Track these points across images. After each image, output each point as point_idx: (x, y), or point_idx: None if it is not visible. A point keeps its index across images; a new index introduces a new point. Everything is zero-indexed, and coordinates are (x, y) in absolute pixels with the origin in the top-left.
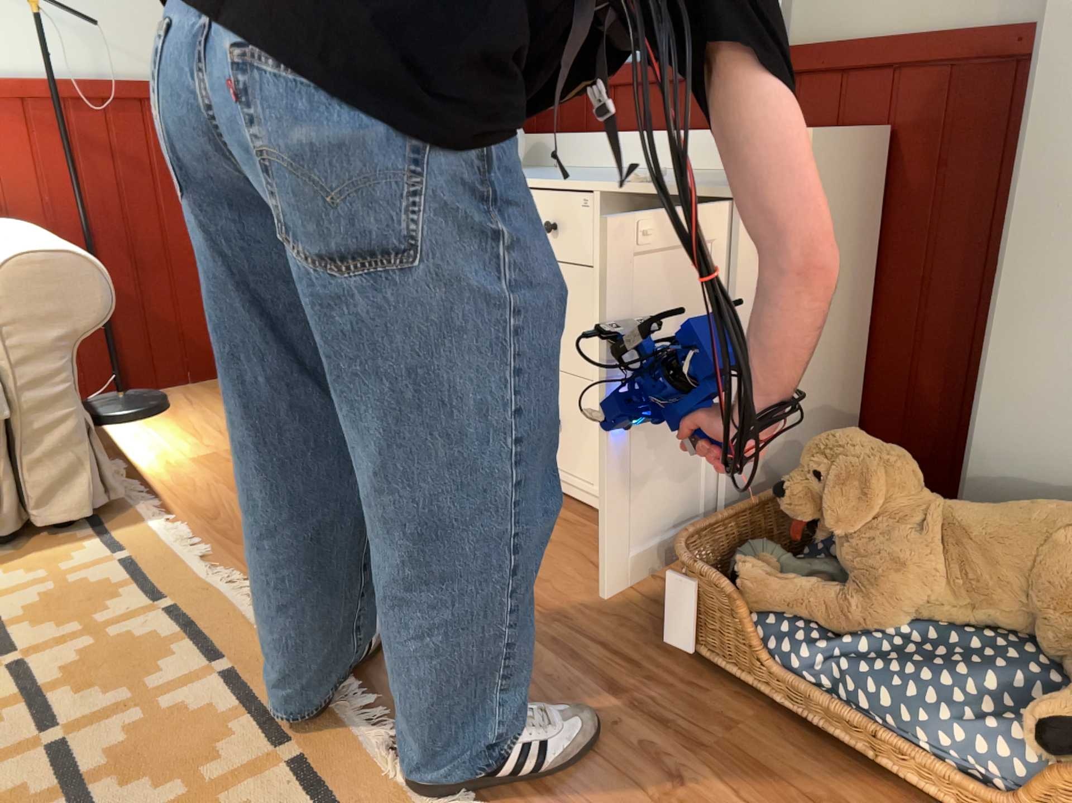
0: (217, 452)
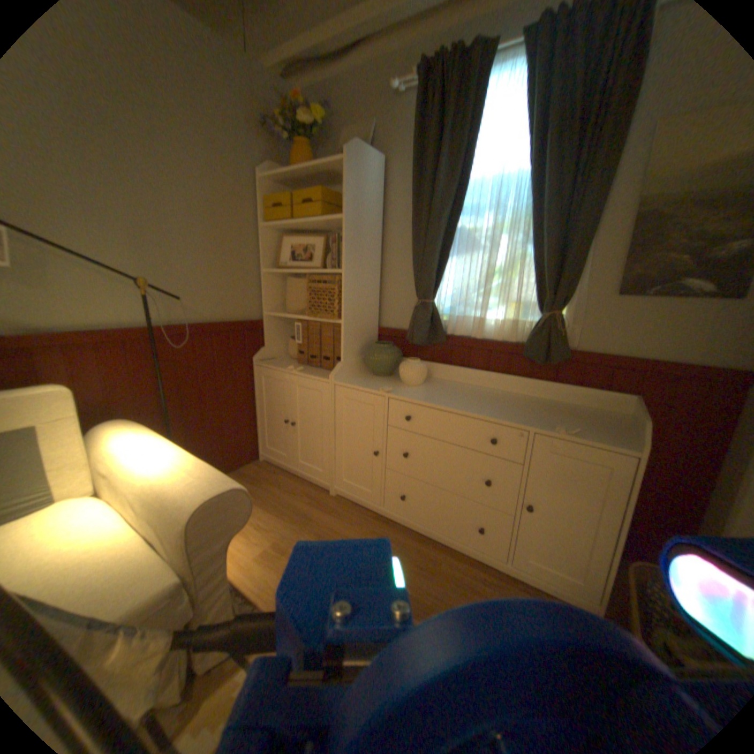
0: (265, 549)
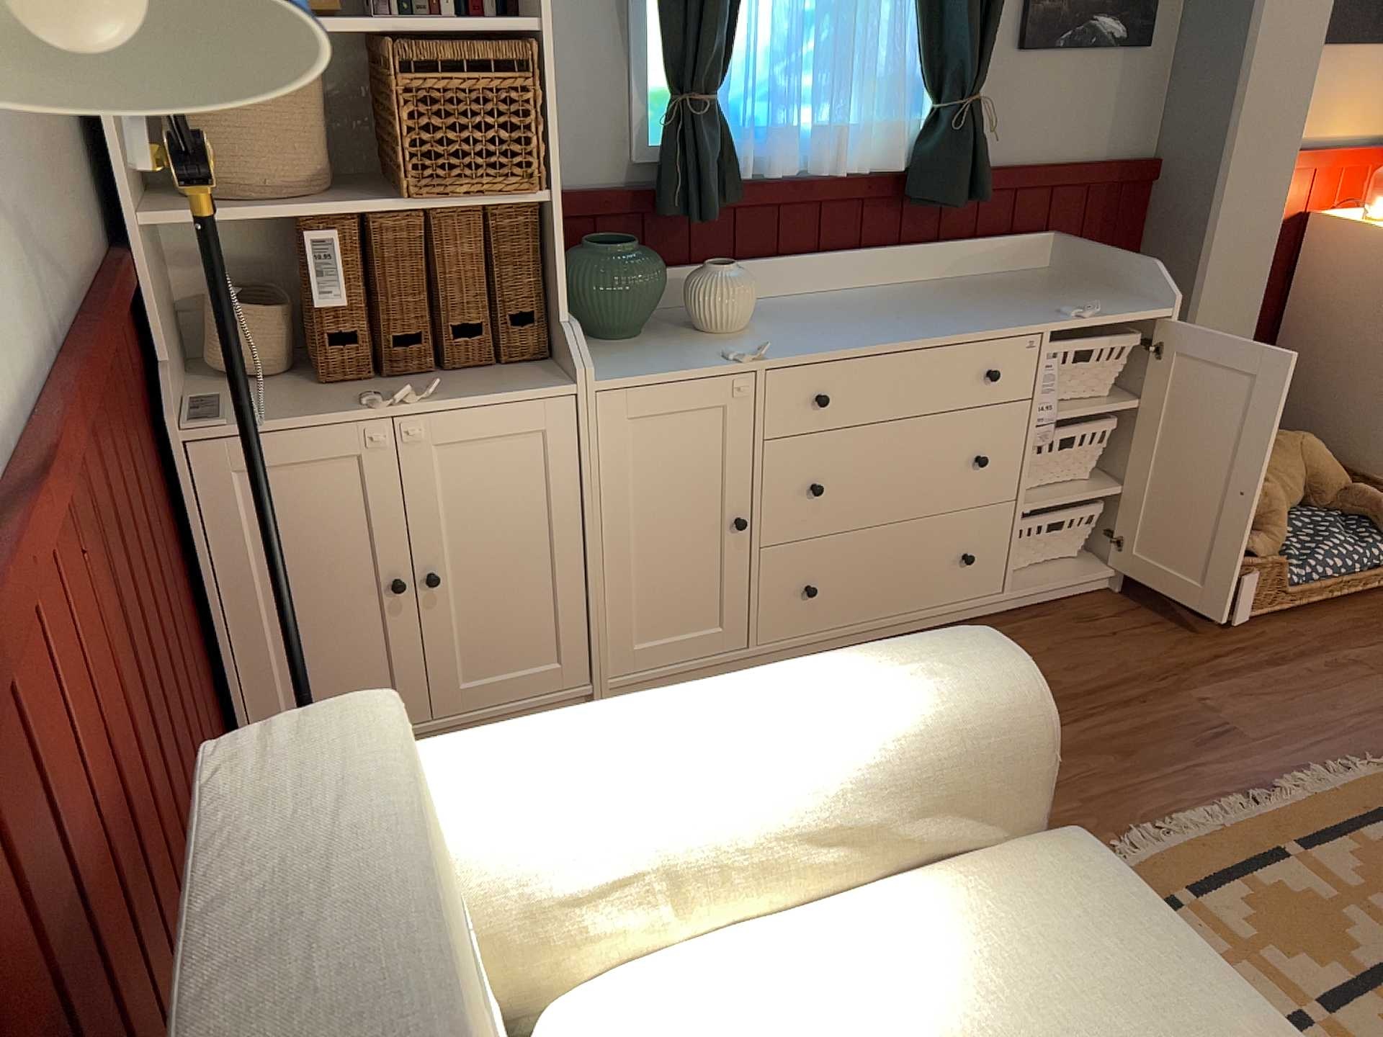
0: None
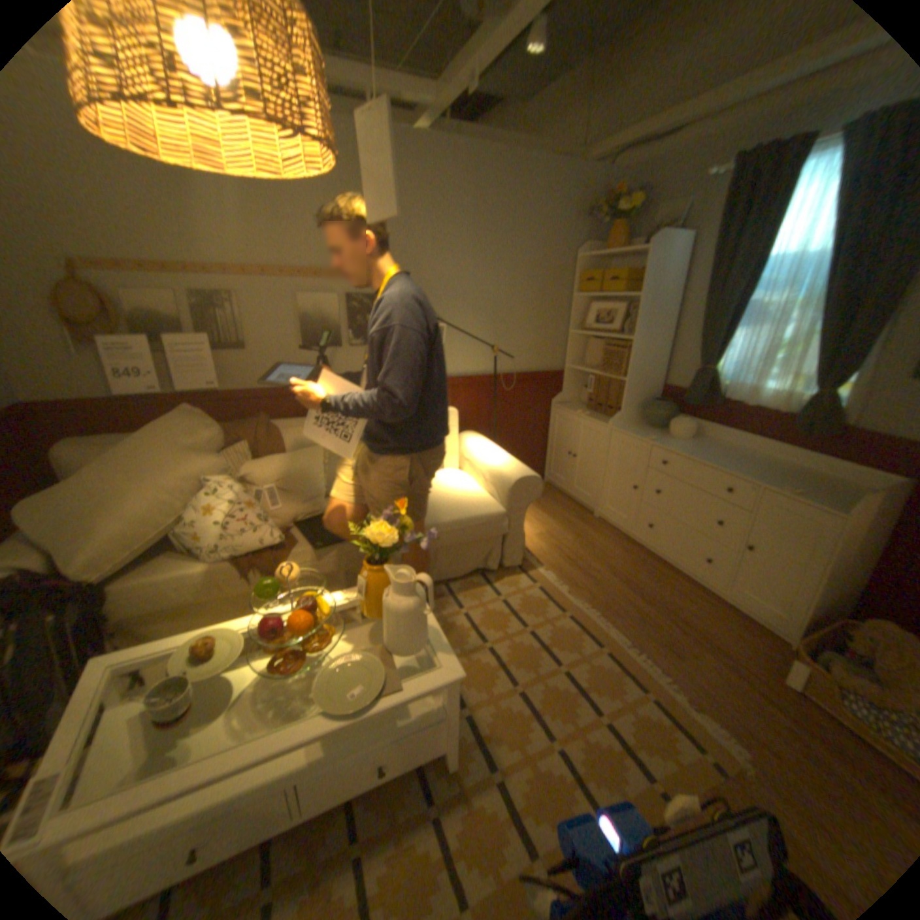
0: (541, 532)
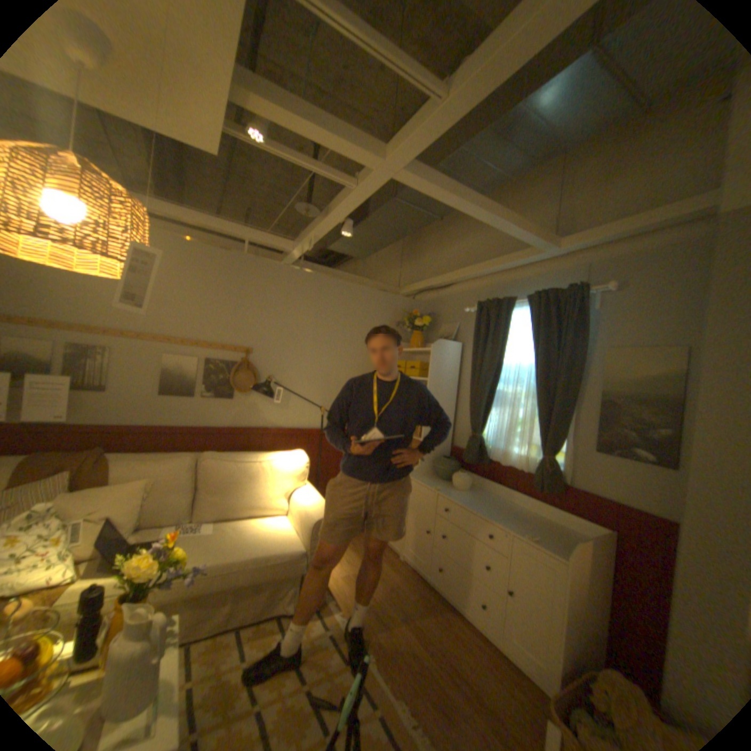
0: (349, 576)
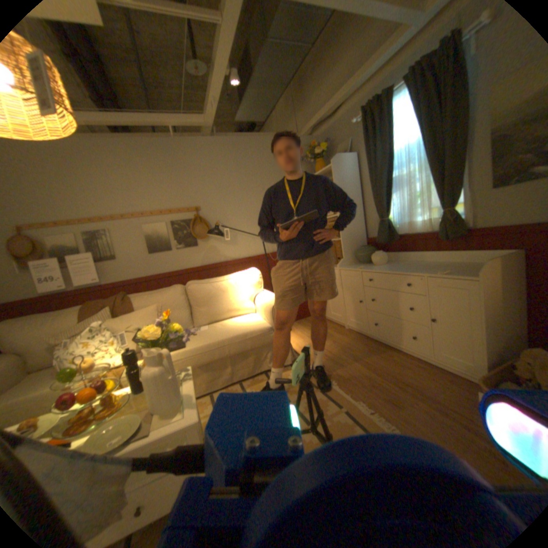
0: (310, 343)
